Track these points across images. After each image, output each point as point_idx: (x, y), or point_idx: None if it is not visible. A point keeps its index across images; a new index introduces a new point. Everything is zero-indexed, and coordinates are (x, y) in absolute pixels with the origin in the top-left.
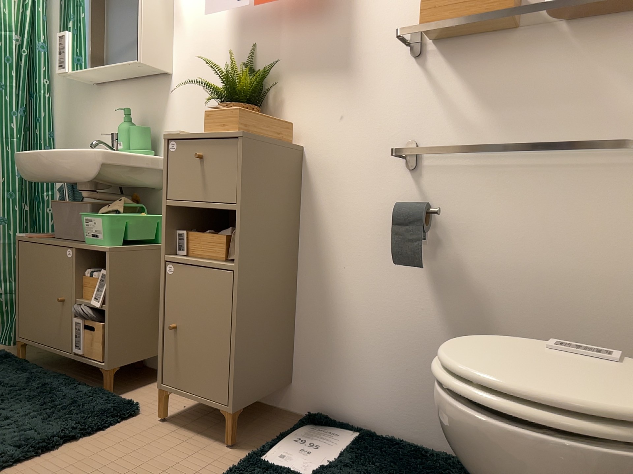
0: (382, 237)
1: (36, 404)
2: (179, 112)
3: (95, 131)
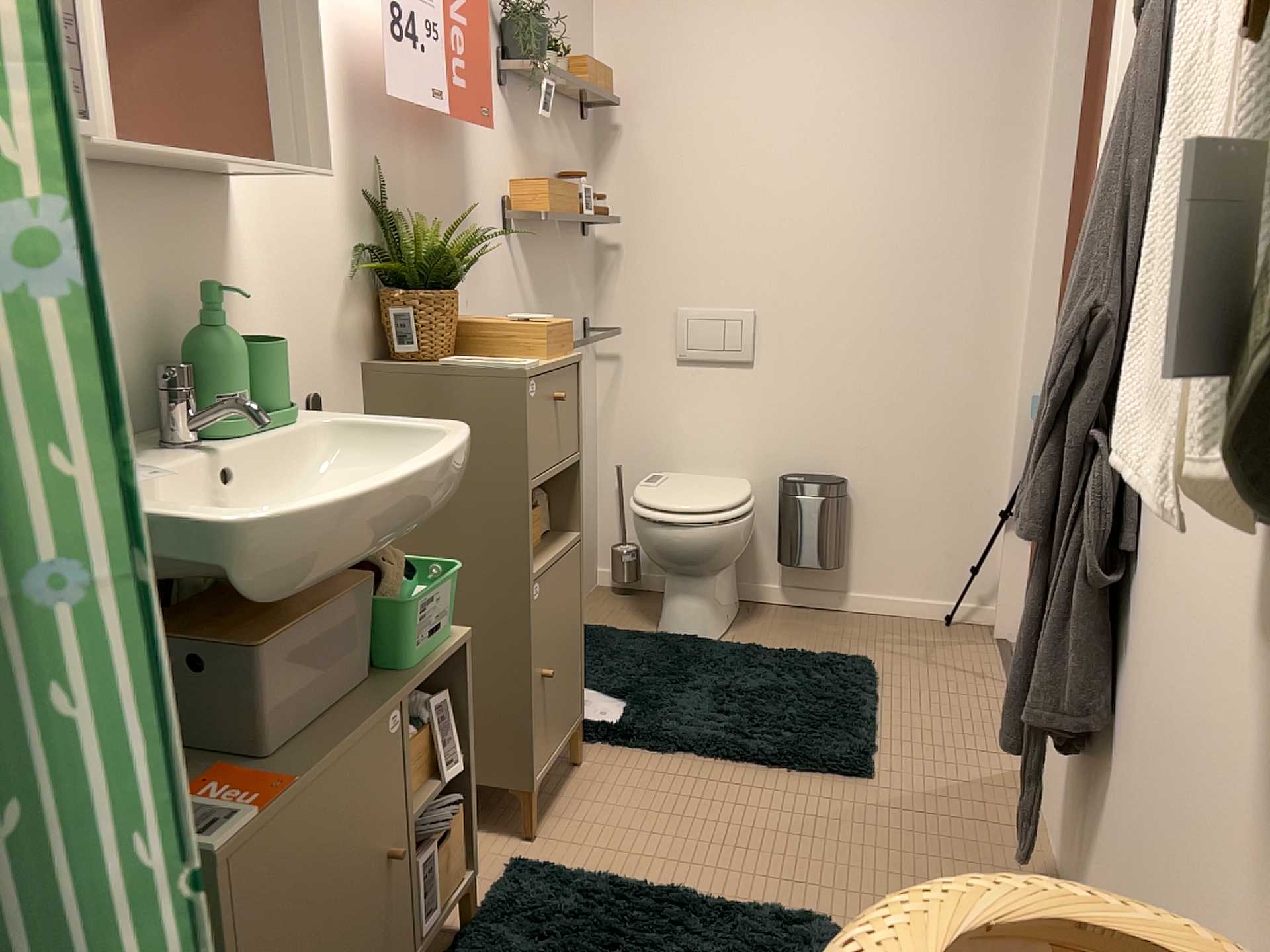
0: None
1: None
2: (257, 283)
3: None
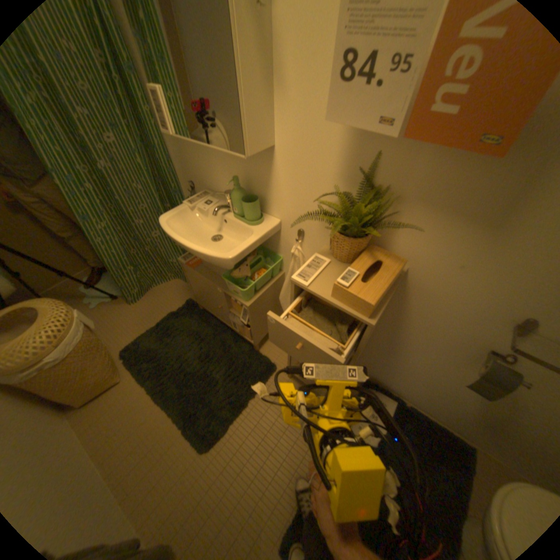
0: (457, 350)
1: (224, 369)
2: (281, 183)
3: (200, 164)
